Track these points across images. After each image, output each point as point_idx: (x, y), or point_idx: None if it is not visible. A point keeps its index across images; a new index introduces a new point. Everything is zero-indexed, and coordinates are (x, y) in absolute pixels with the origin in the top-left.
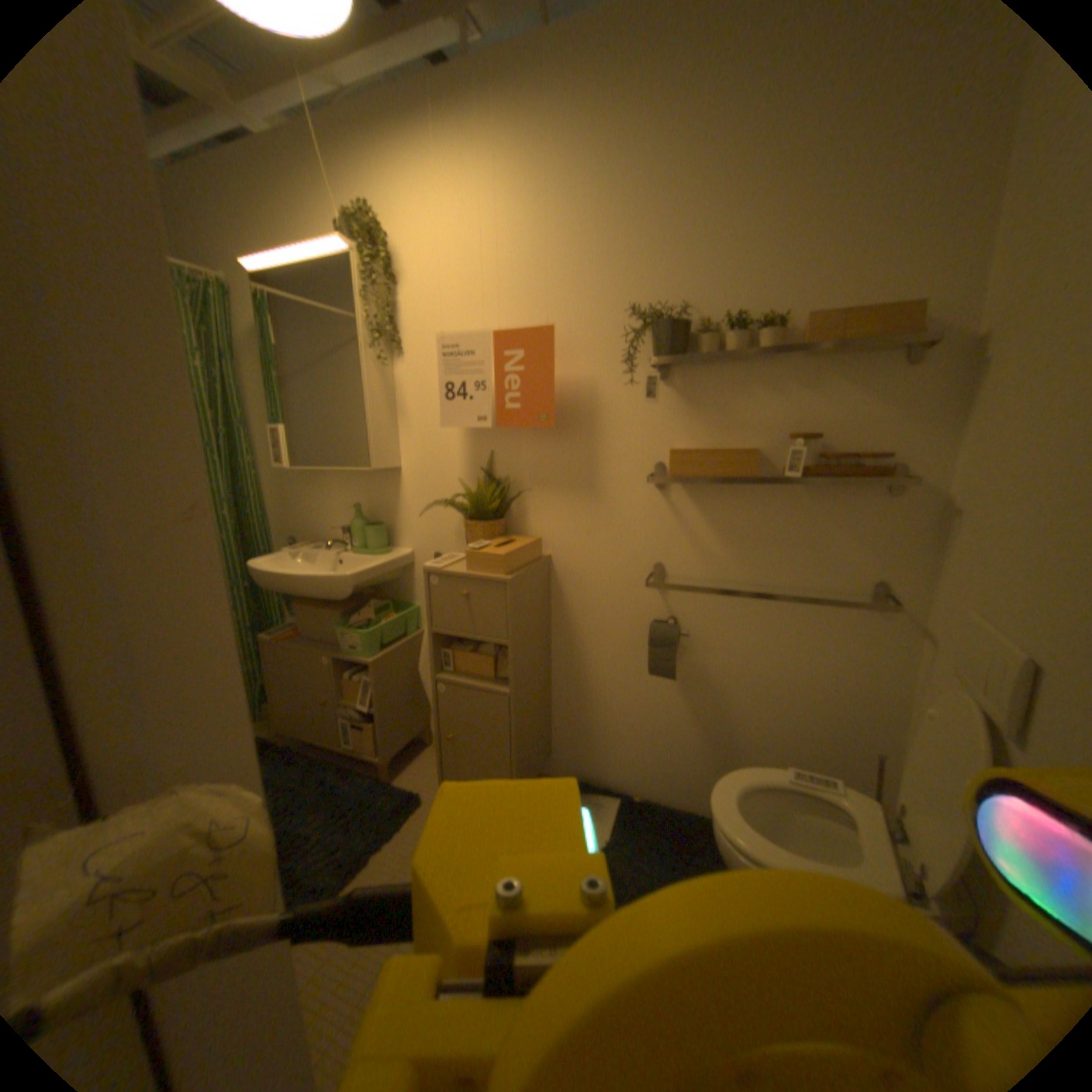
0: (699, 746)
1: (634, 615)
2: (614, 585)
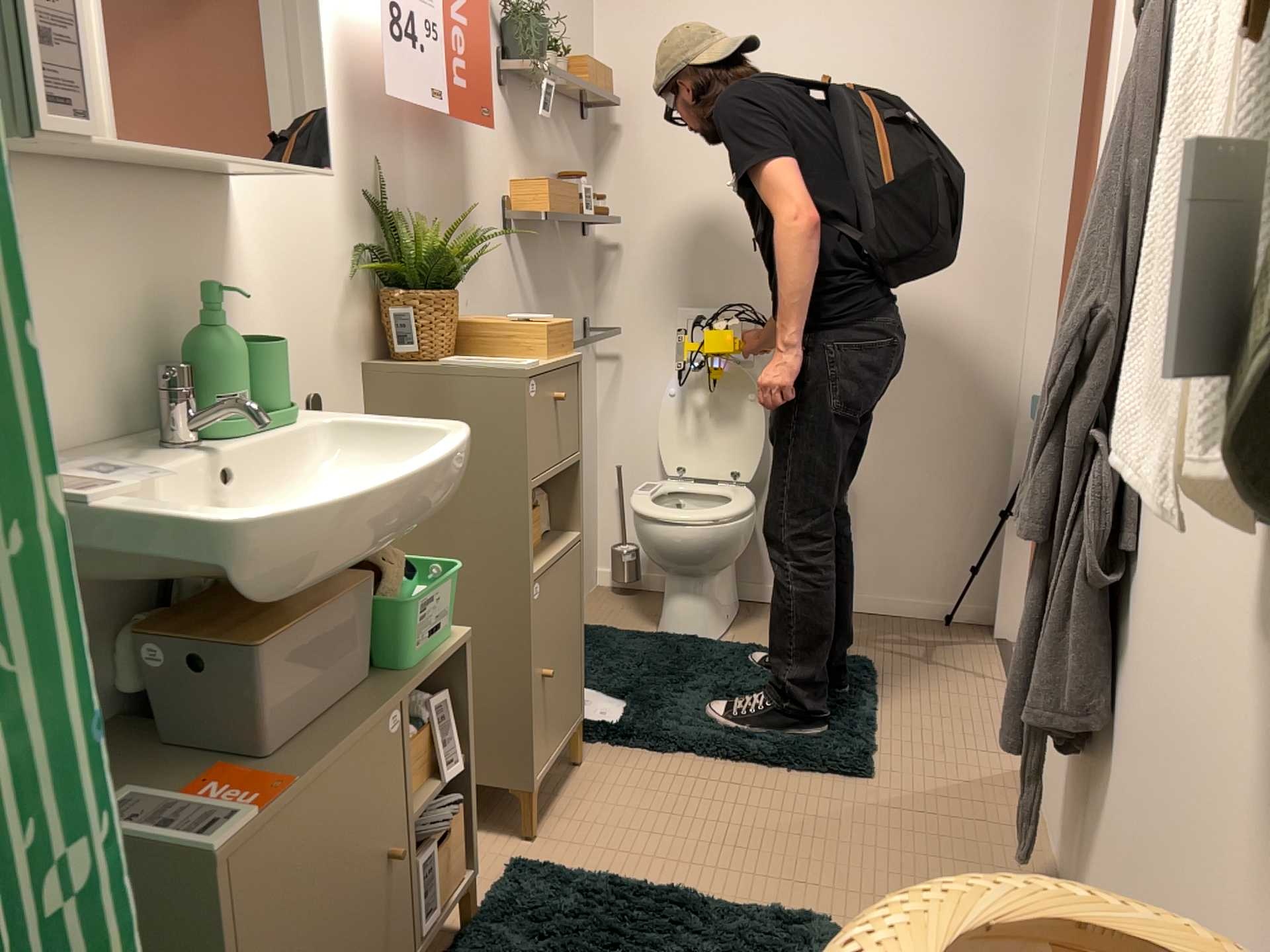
0: None
1: None
2: None
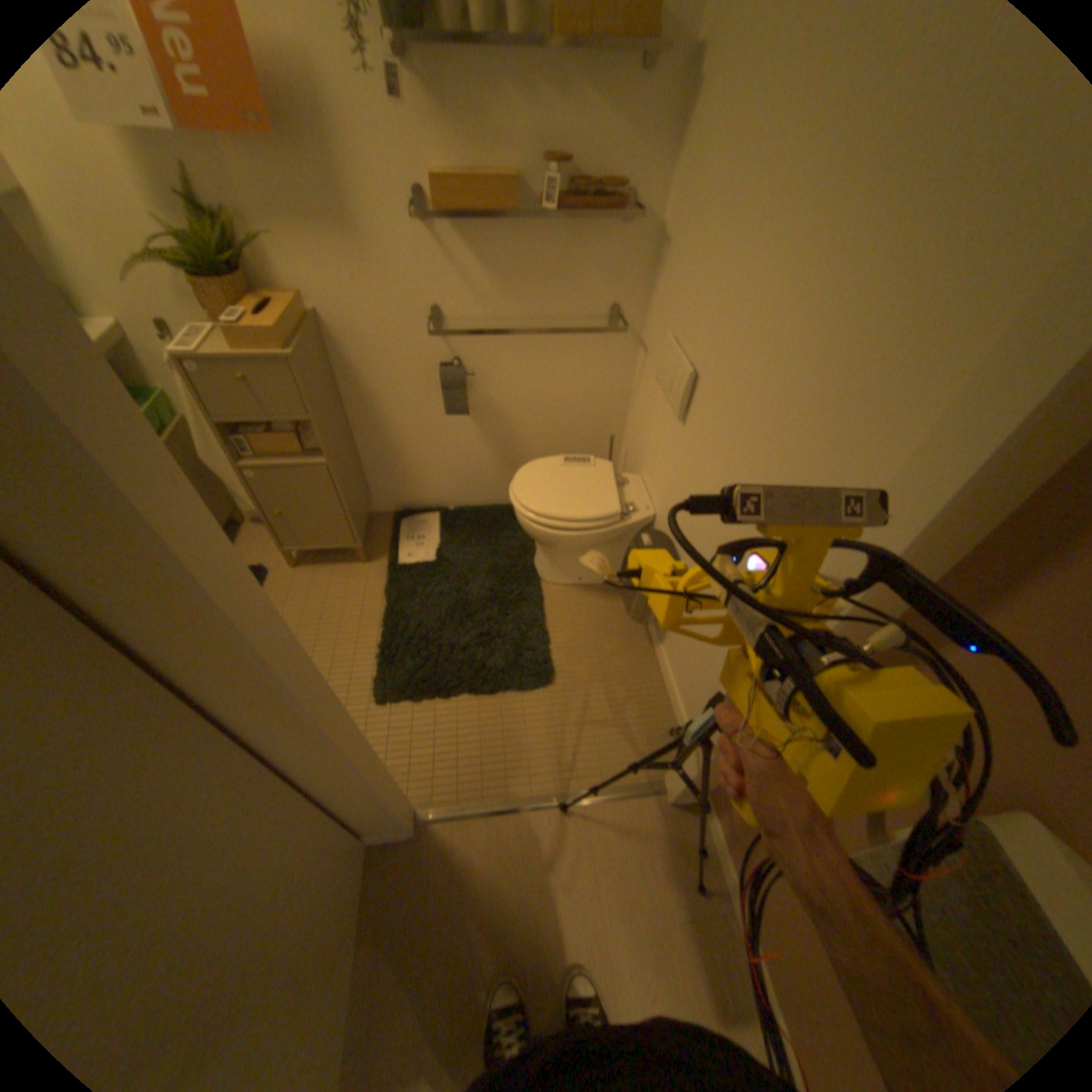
0: (491, 459)
1: (420, 363)
2: (394, 336)
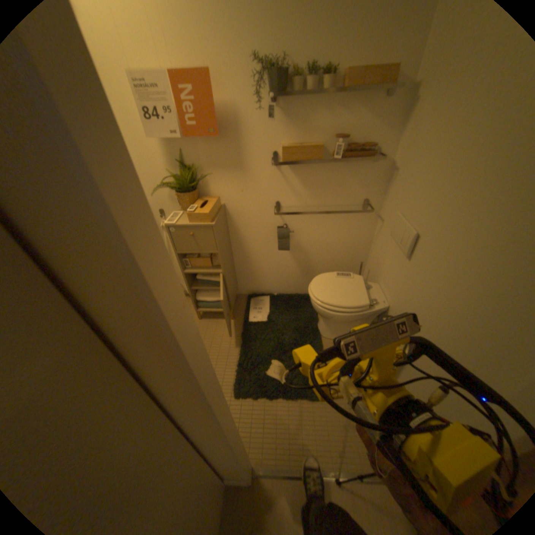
0: (297, 271)
1: (268, 226)
2: (257, 214)
